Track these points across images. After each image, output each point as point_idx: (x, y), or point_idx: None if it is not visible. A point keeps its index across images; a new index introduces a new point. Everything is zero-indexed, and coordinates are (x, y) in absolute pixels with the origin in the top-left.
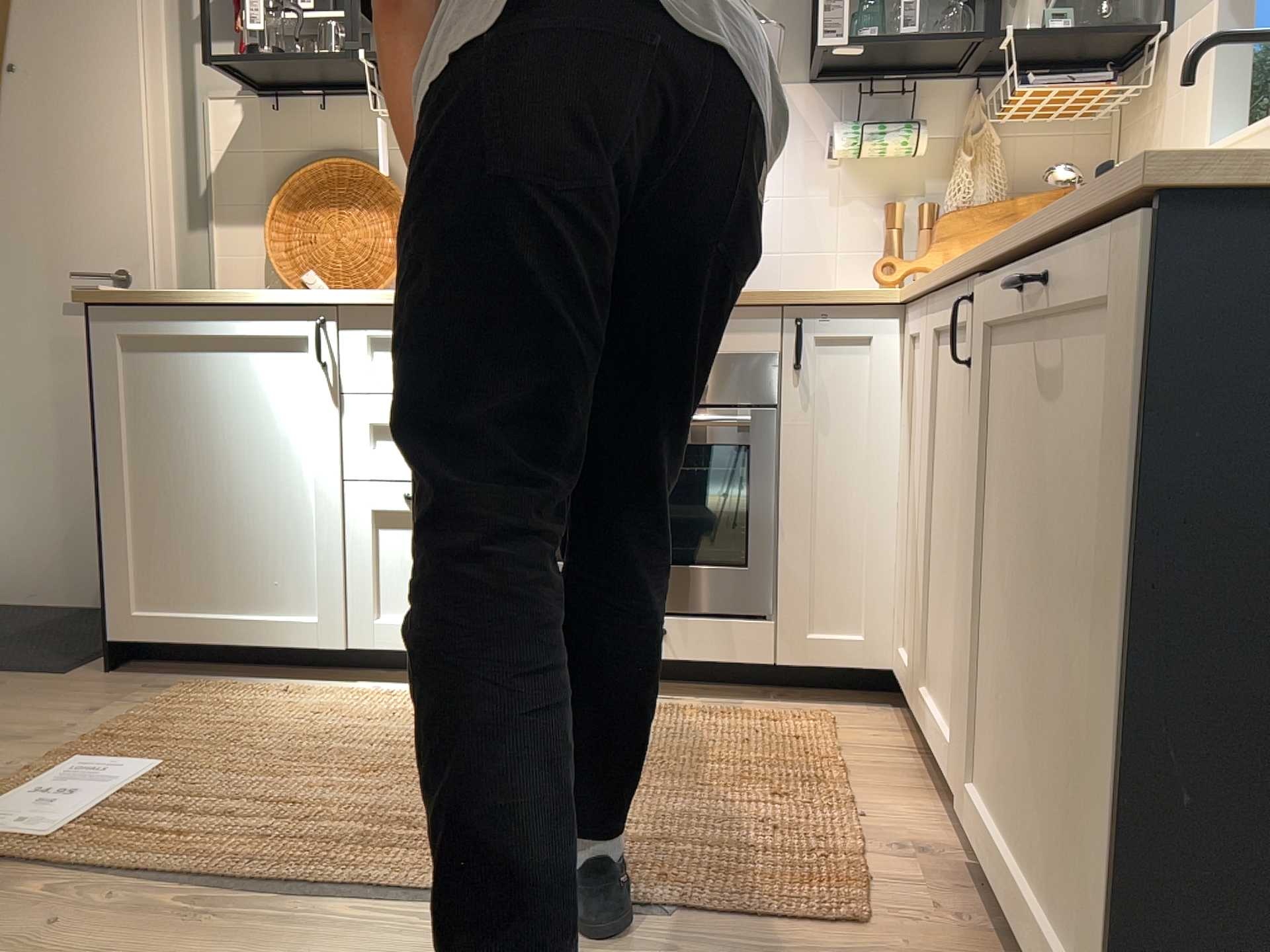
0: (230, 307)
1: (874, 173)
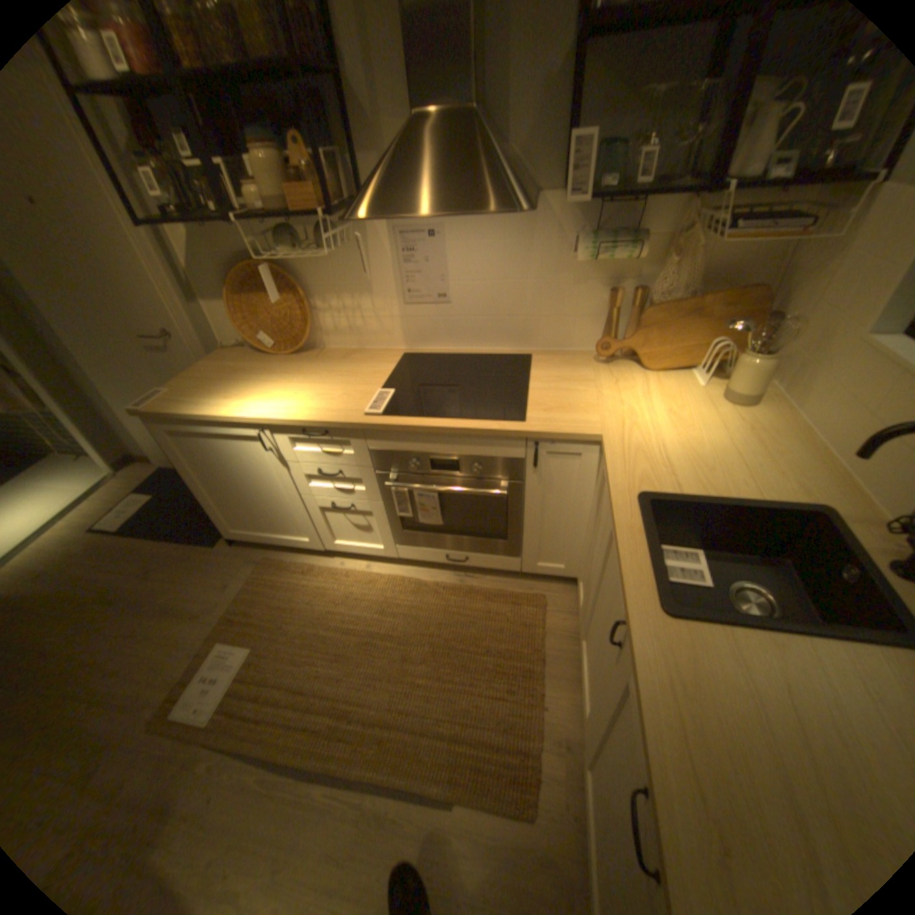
0: (210, 419)
1: (608, 261)
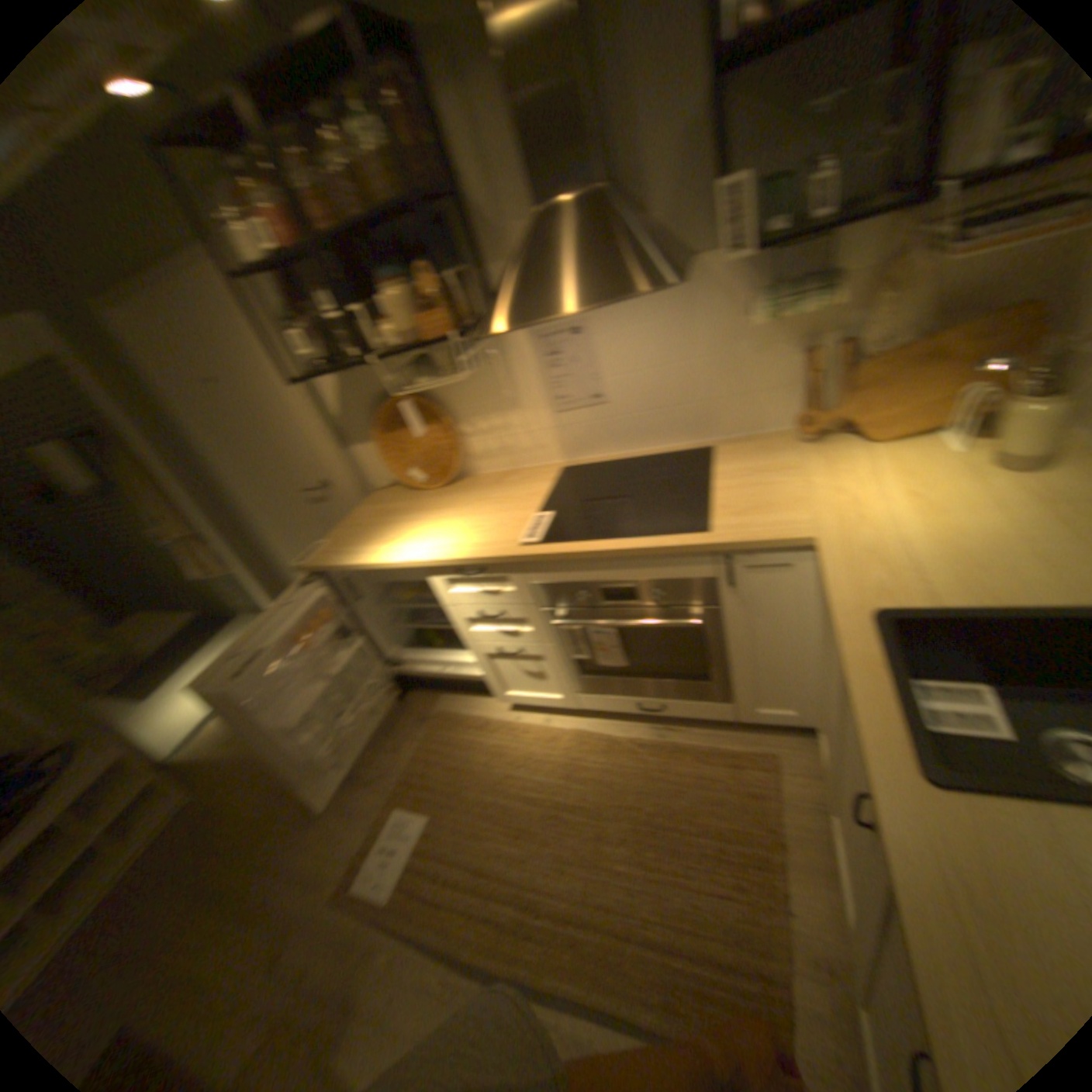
0: (361, 569)
1: (793, 316)
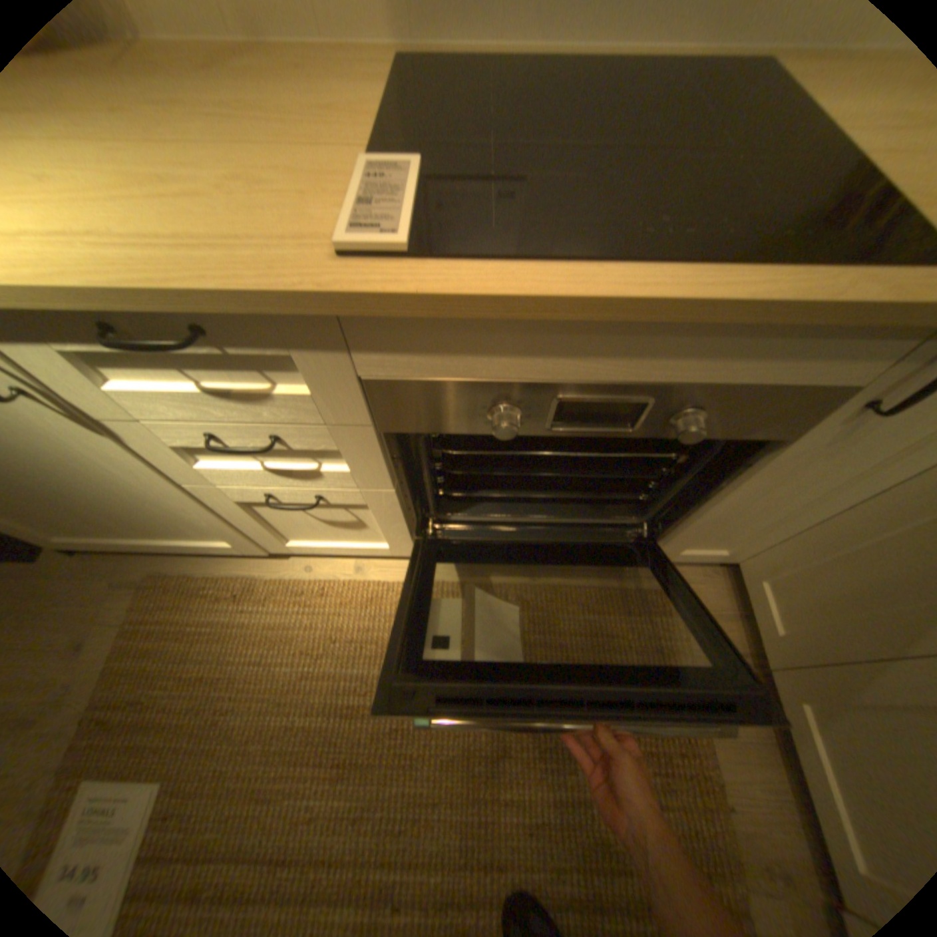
0: None
1: None
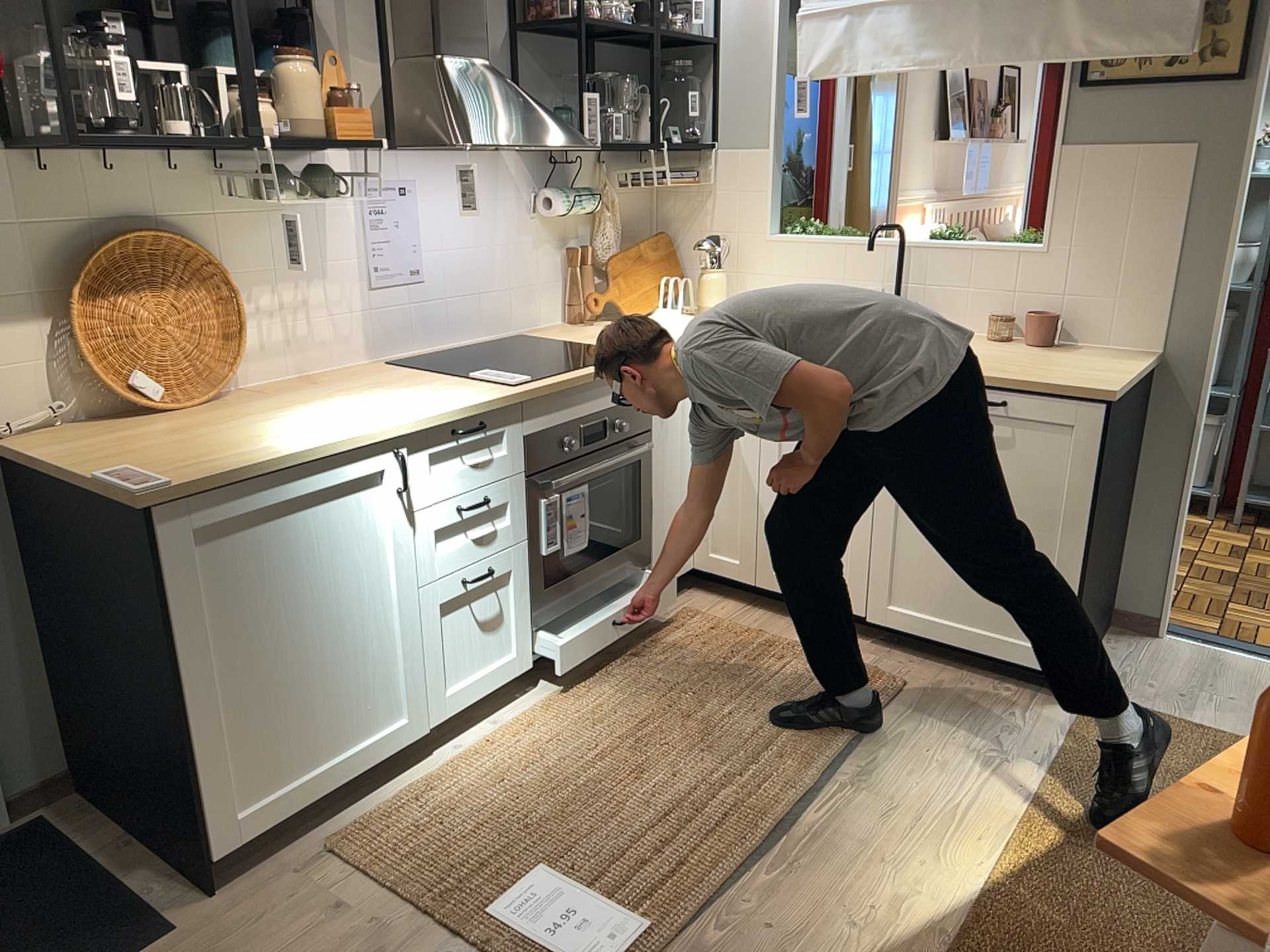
0: (310, 461)
1: (555, 222)
